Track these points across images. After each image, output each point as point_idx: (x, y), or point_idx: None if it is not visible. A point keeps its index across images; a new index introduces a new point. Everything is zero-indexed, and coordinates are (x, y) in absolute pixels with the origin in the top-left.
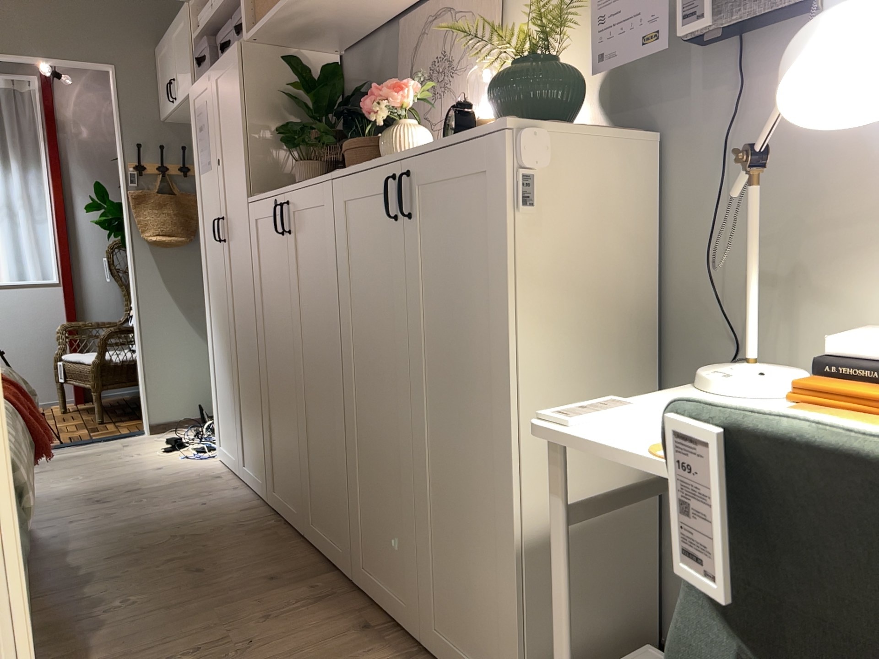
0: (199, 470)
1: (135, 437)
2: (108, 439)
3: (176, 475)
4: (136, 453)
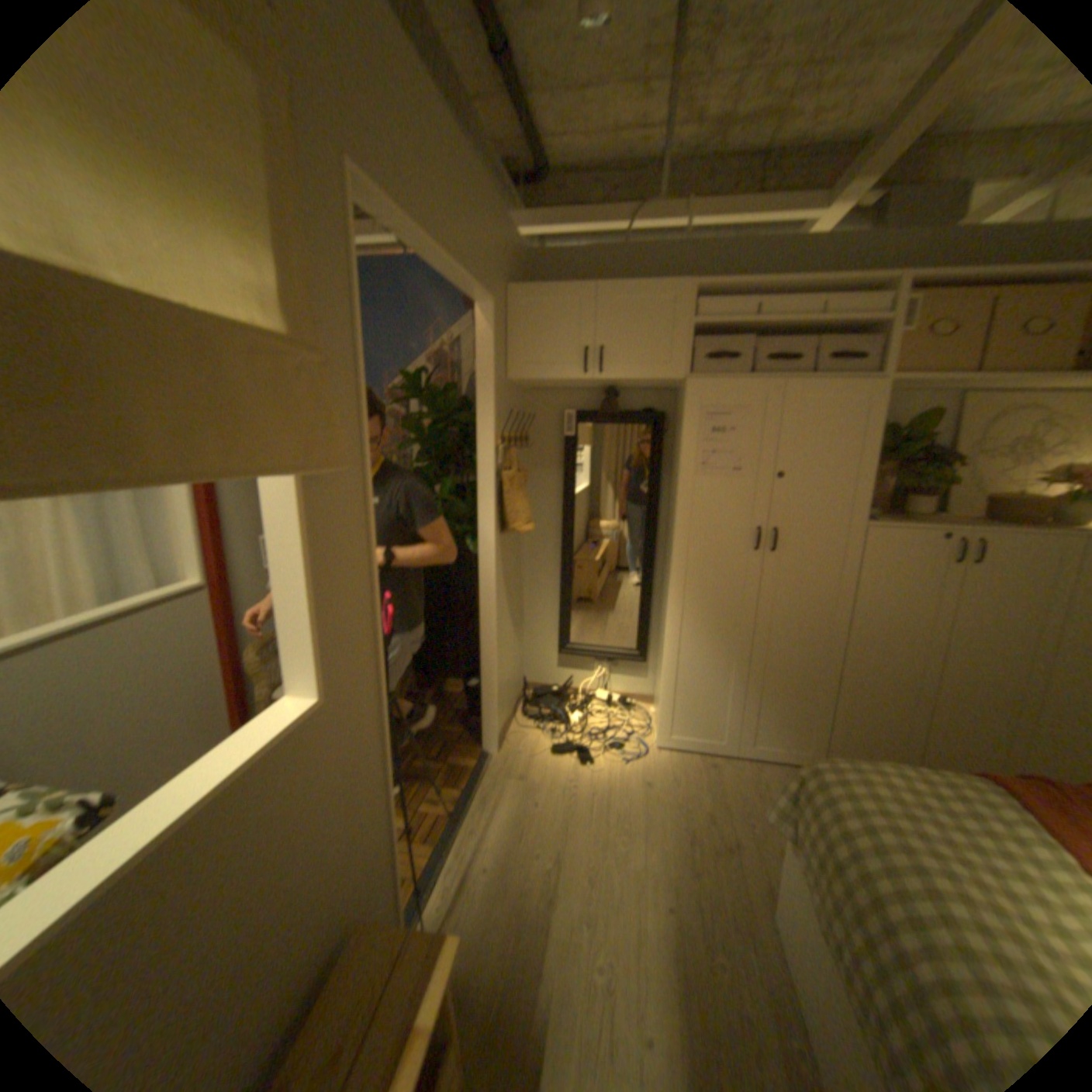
0: (680, 768)
1: (492, 765)
2: (477, 783)
3: (685, 785)
4: (569, 784)
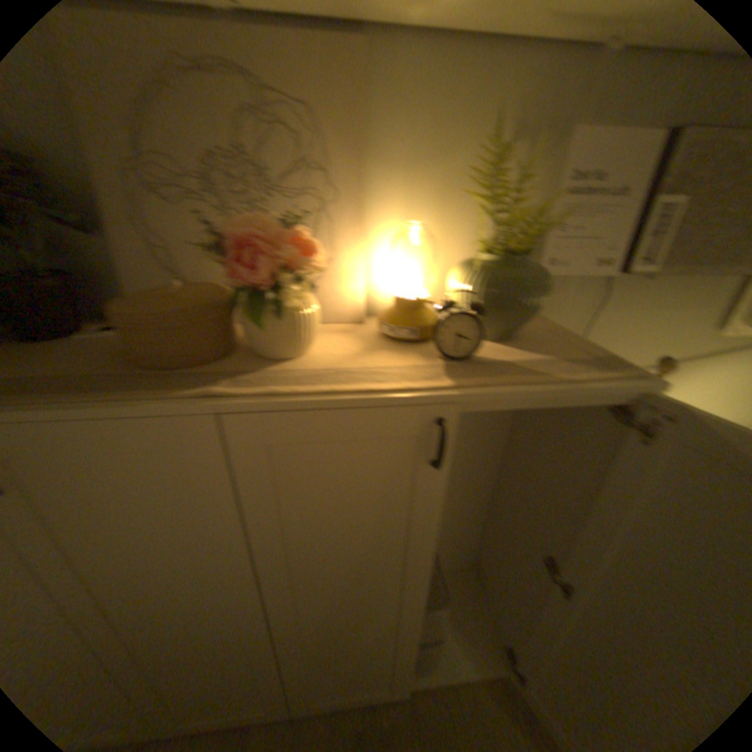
0: None
1: None
2: None
3: None
4: None
